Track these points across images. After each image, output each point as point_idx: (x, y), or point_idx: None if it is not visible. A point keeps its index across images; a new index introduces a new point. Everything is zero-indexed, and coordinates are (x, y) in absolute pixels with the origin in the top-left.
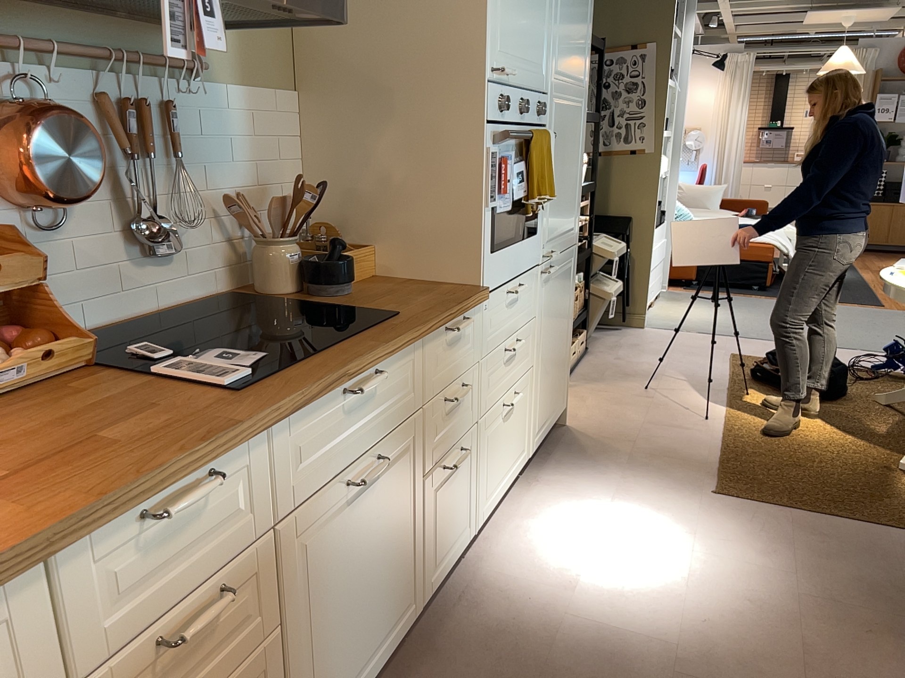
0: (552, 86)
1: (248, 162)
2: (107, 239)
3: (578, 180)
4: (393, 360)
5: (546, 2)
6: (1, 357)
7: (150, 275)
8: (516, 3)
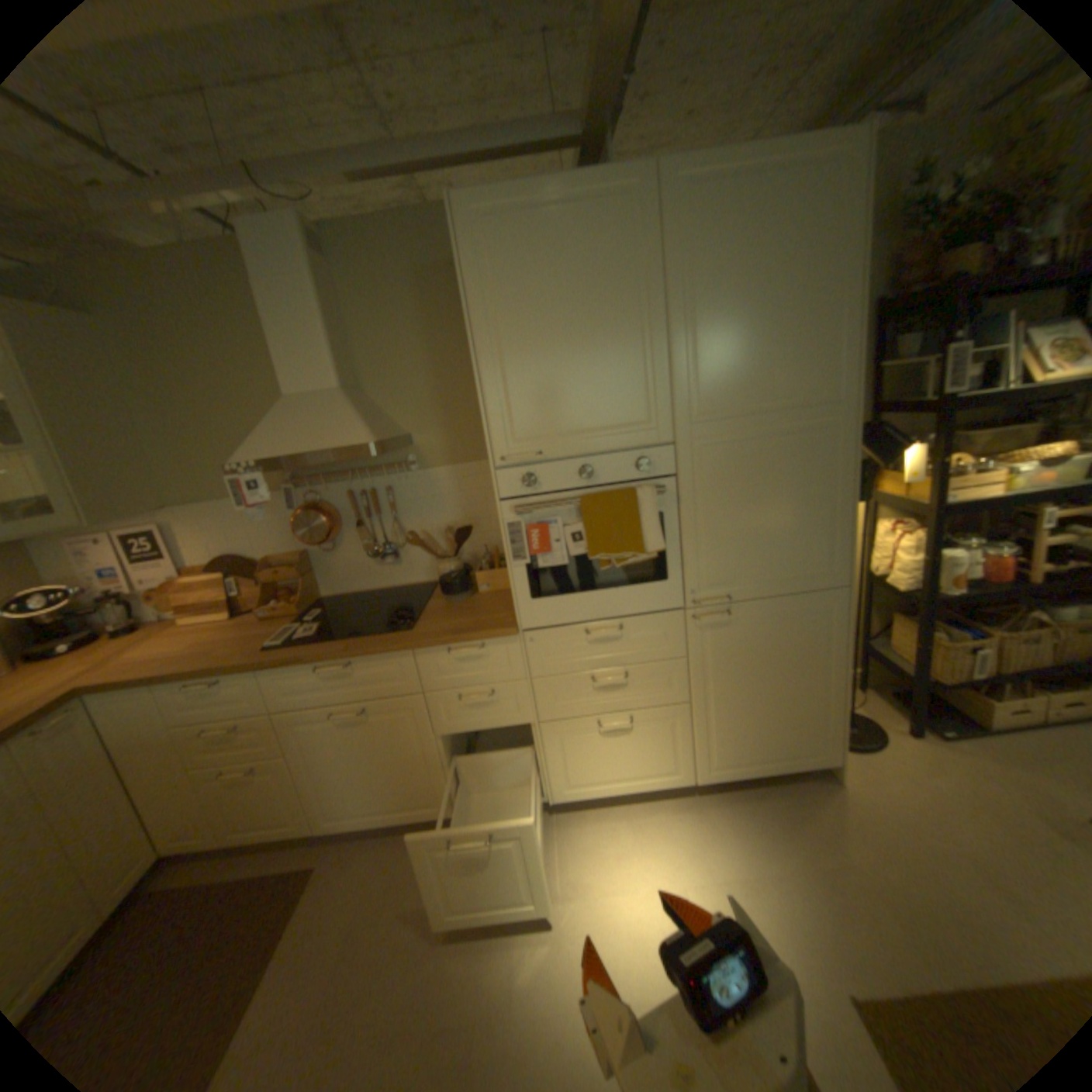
0: (682, 432)
1: (456, 508)
2: (361, 554)
3: (835, 514)
4: (372, 659)
5: (641, 356)
6: (274, 605)
7: (387, 570)
8: (547, 387)
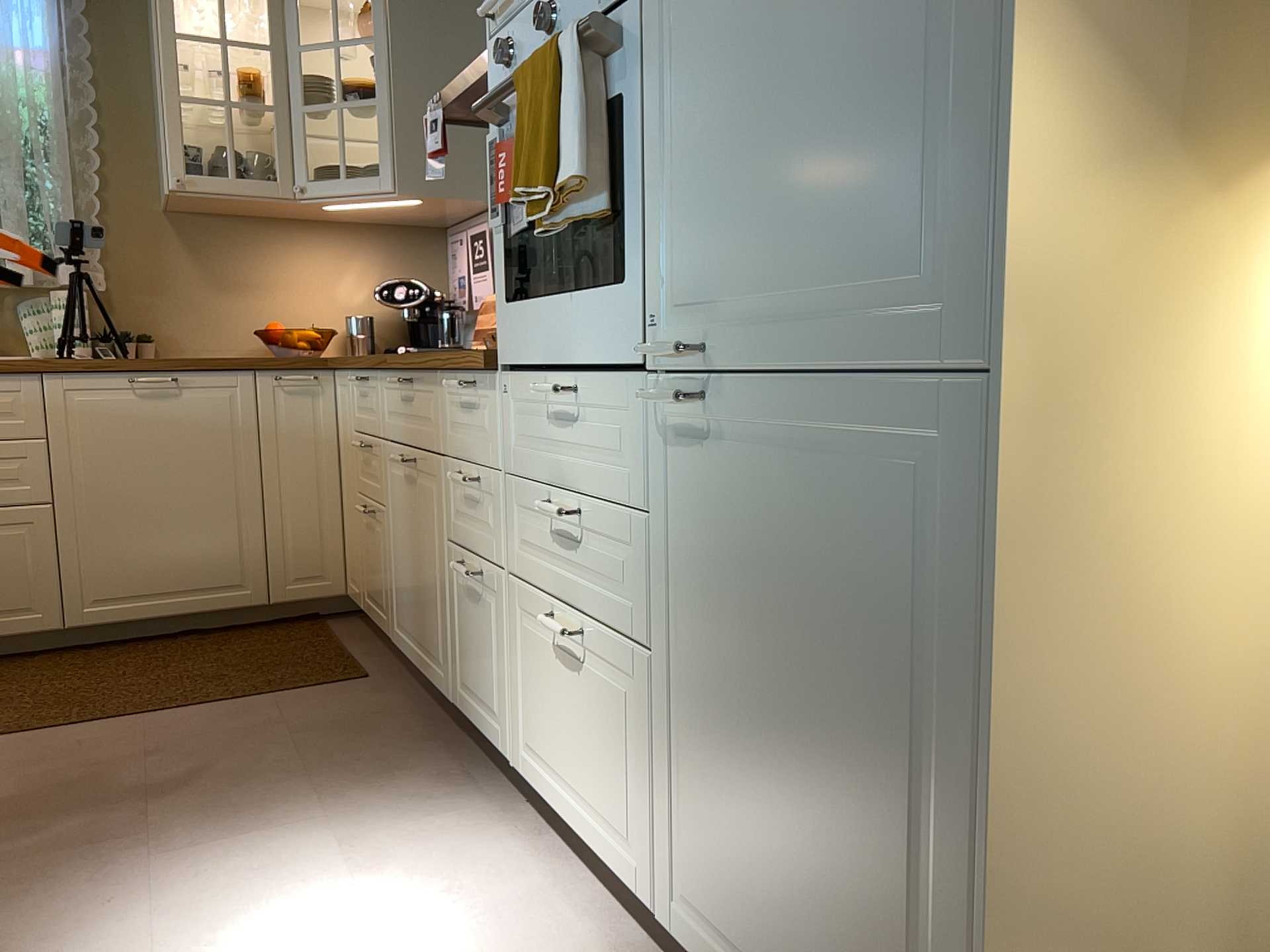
0: None
1: None
2: None
3: (974, 30)
4: (421, 379)
5: None
6: None
7: None
8: None
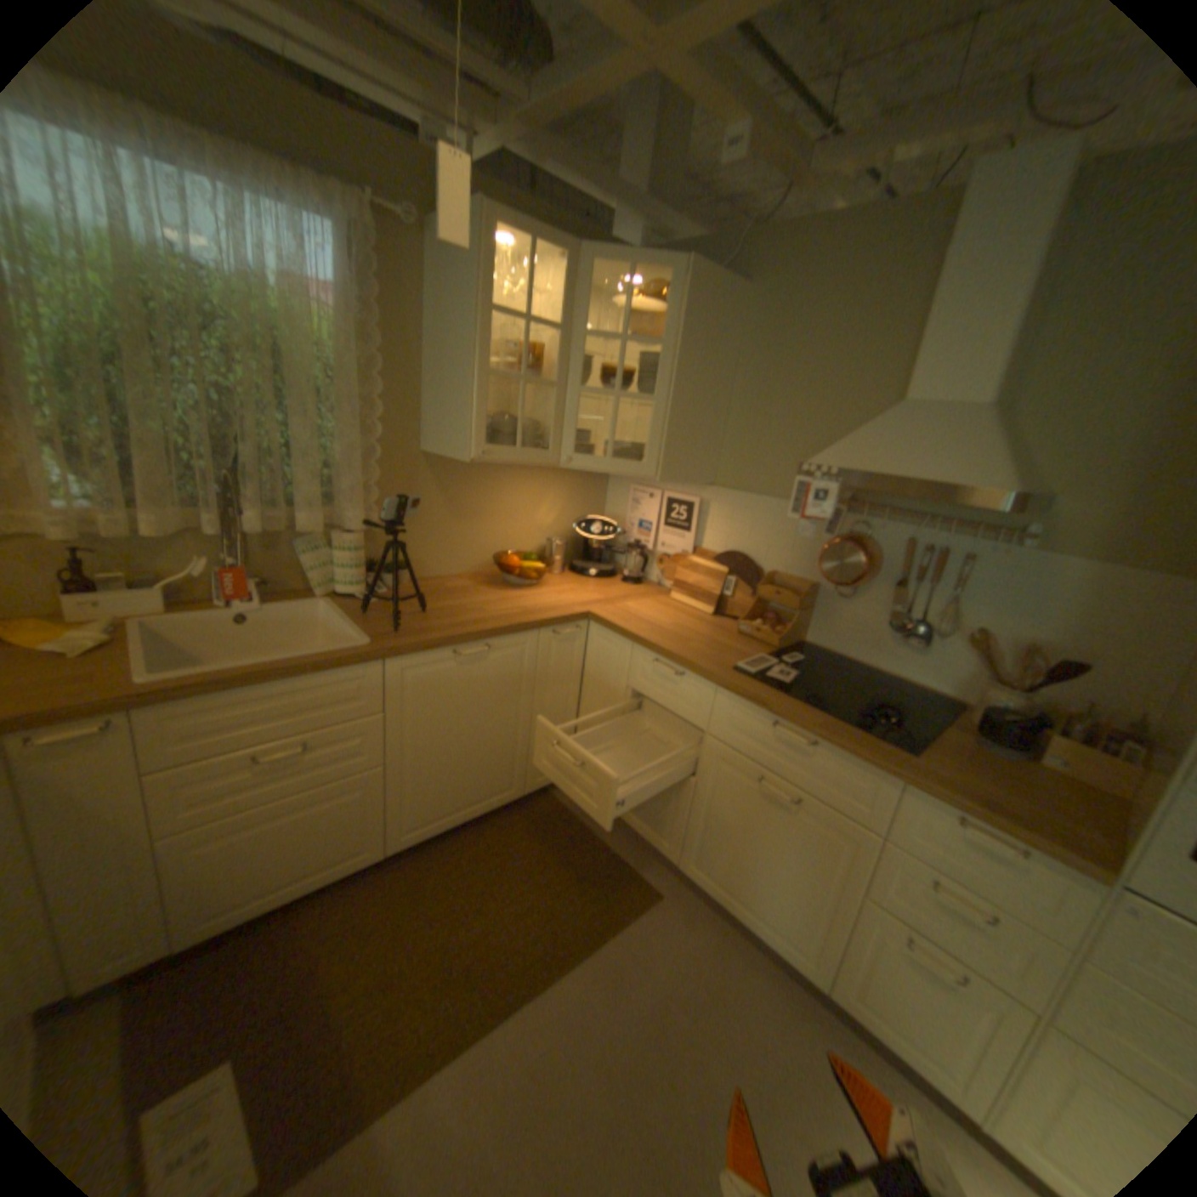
0: None
1: (1067, 626)
2: (880, 619)
3: None
4: (846, 759)
5: None
6: (757, 626)
7: (902, 654)
8: None
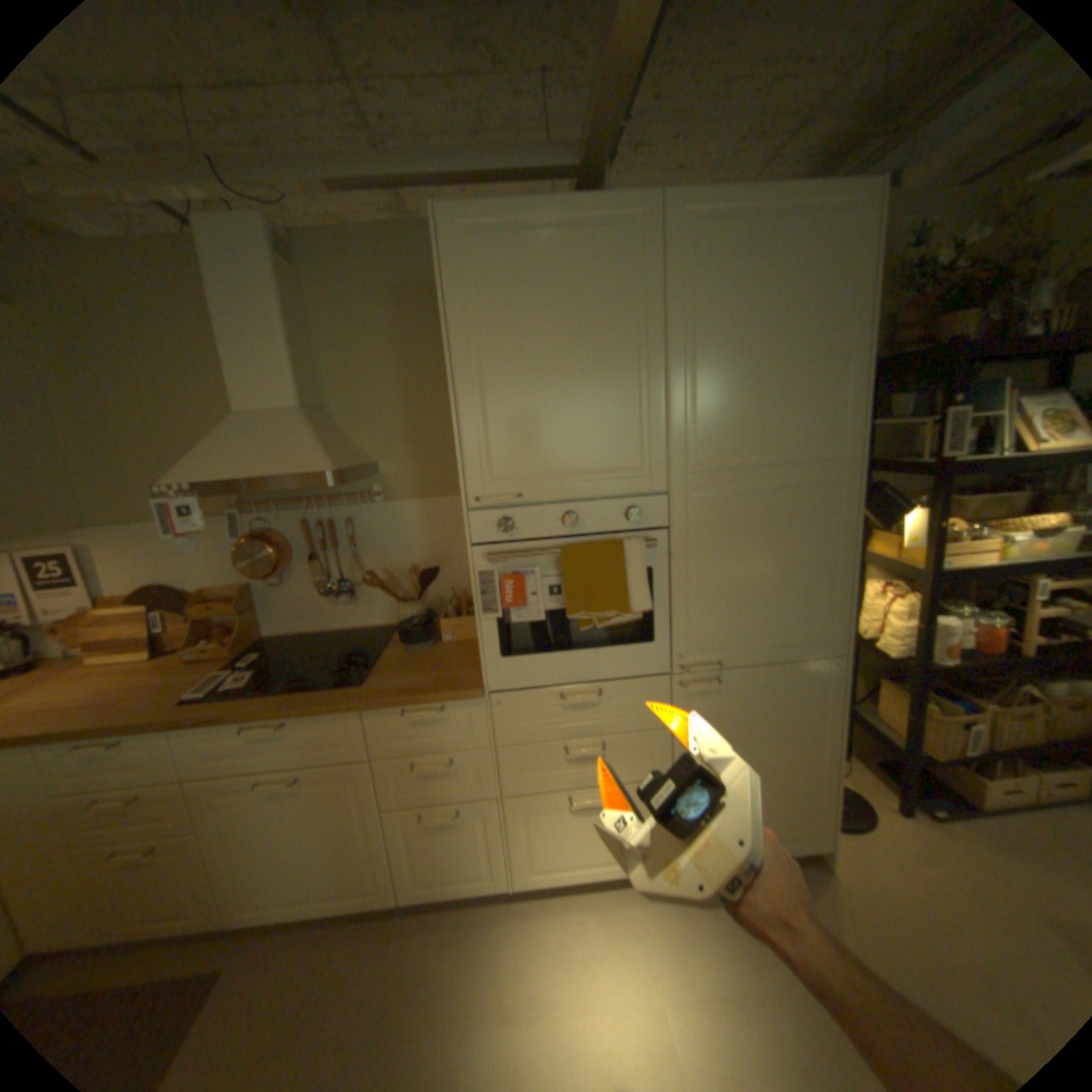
0: (677, 482)
1: (423, 546)
2: (312, 591)
3: (835, 578)
4: (311, 721)
5: (636, 397)
6: (204, 647)
7: (341, 610)
8: (532, 423)
